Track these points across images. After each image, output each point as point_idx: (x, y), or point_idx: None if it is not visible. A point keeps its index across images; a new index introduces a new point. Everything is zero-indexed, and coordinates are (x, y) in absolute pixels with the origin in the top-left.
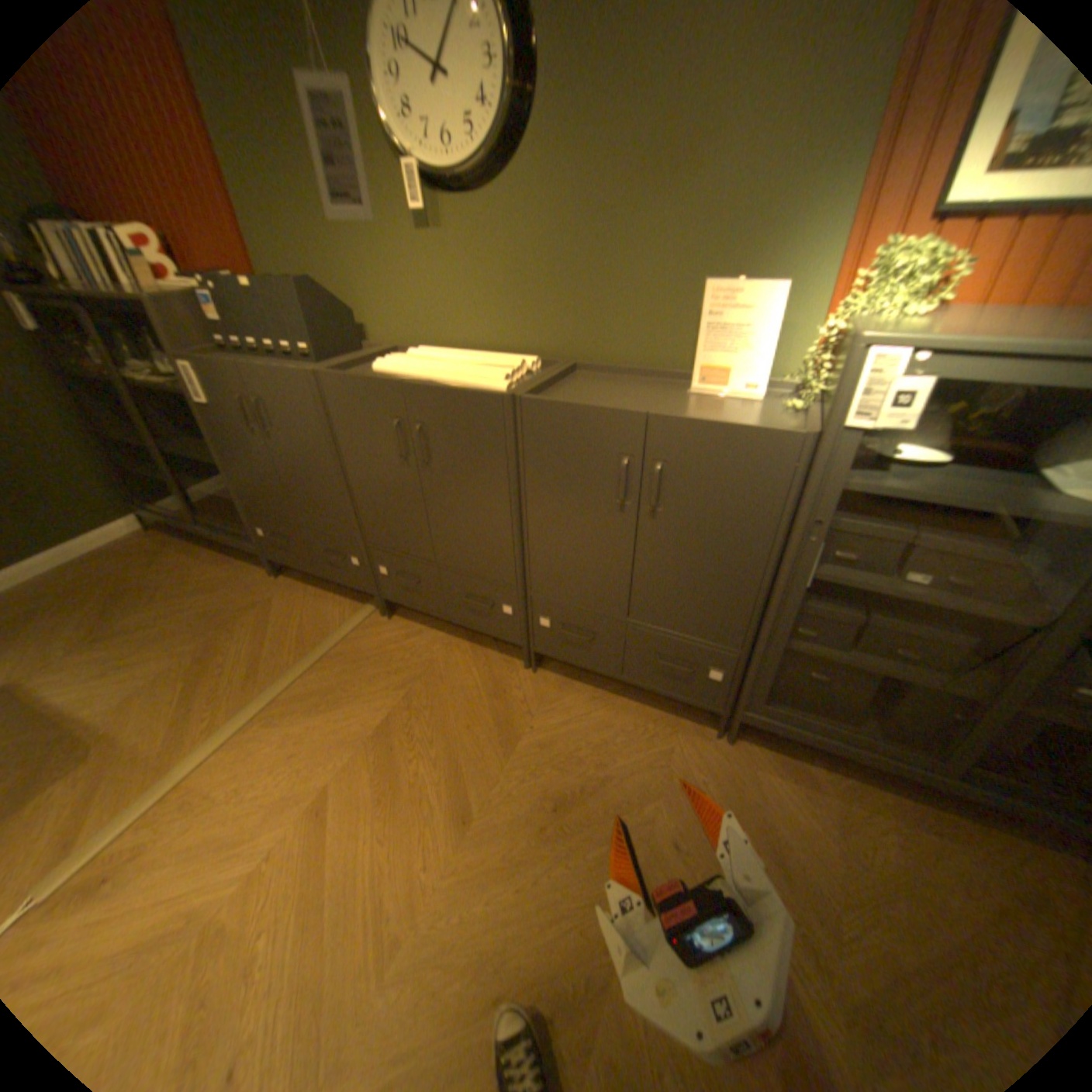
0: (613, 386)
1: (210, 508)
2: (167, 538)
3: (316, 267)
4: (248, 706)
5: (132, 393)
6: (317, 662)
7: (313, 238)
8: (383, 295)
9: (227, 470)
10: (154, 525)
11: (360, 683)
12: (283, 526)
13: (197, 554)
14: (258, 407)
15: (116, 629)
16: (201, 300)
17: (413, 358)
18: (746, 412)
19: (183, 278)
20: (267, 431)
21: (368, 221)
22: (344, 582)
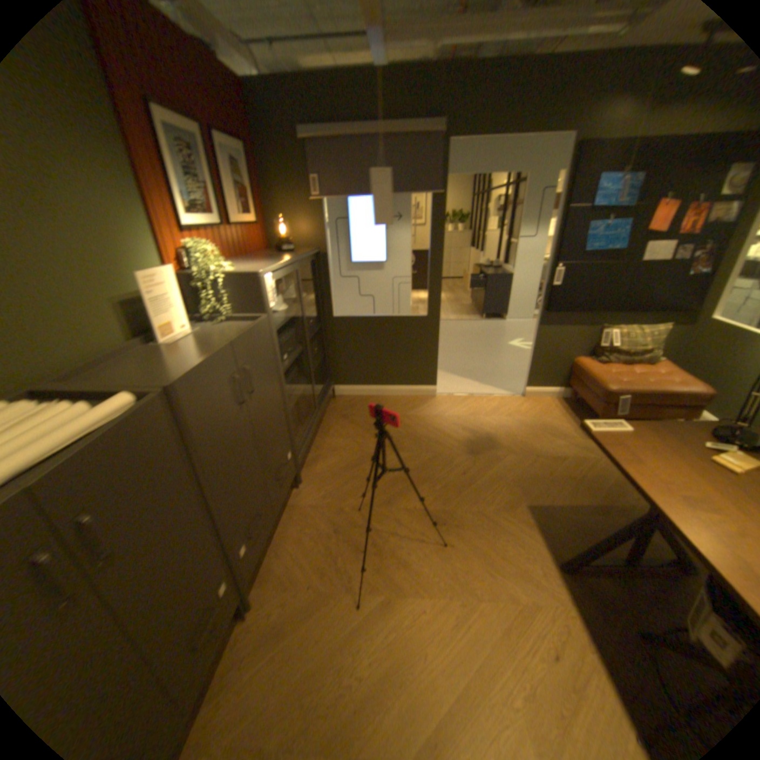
0: (123, 368)
1: None
2: None
3: None
4: None
5: None
6: None
7: None
8: None
9: None
10: None
11: None
12: None
13: None
14: None
15: None
16: None
17: None
18: (220, 329)
19: None
20: None
21: None
22: None
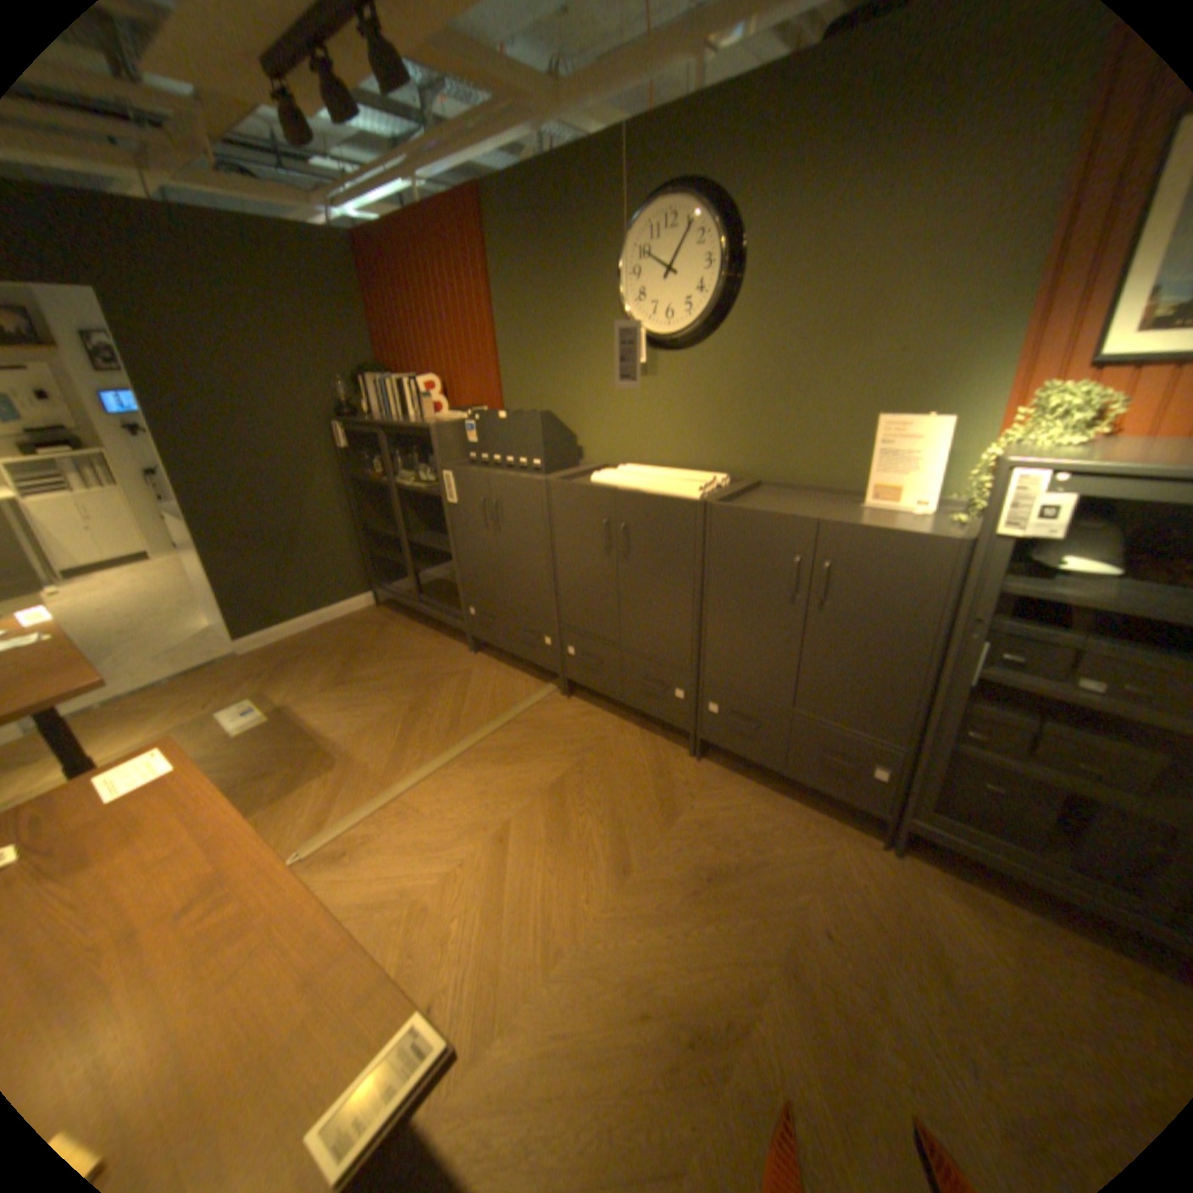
0: (793, 499)
1: (429, 591)
2: (391, 614)
3: (552, 403)
4: (449, 749)
5: (396, 494)
6: (506, 724)
7: (554, 382)
8: (601, 424)
9: (458, 557)
10: (382, 603)
11: (540, 746)
12: (492, 606)
13: (413, 628)
14: (495, 507)
15: (353, 678)
16: (466, 427)
17: (622, 473)
18: (913, 523)
19: (450, 411)
20: (498, 526)
21: (599, 370)
22: (534, 660)
